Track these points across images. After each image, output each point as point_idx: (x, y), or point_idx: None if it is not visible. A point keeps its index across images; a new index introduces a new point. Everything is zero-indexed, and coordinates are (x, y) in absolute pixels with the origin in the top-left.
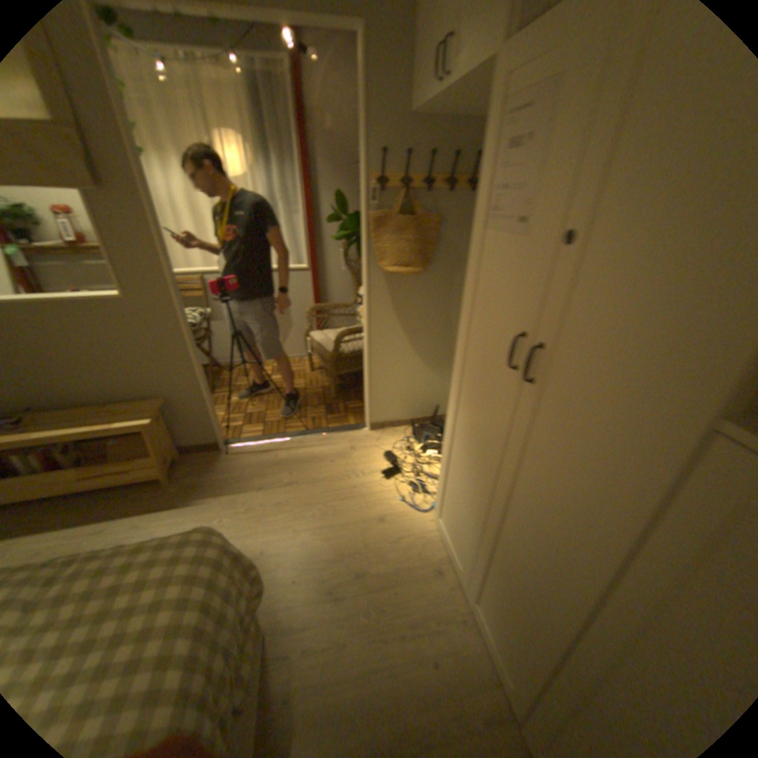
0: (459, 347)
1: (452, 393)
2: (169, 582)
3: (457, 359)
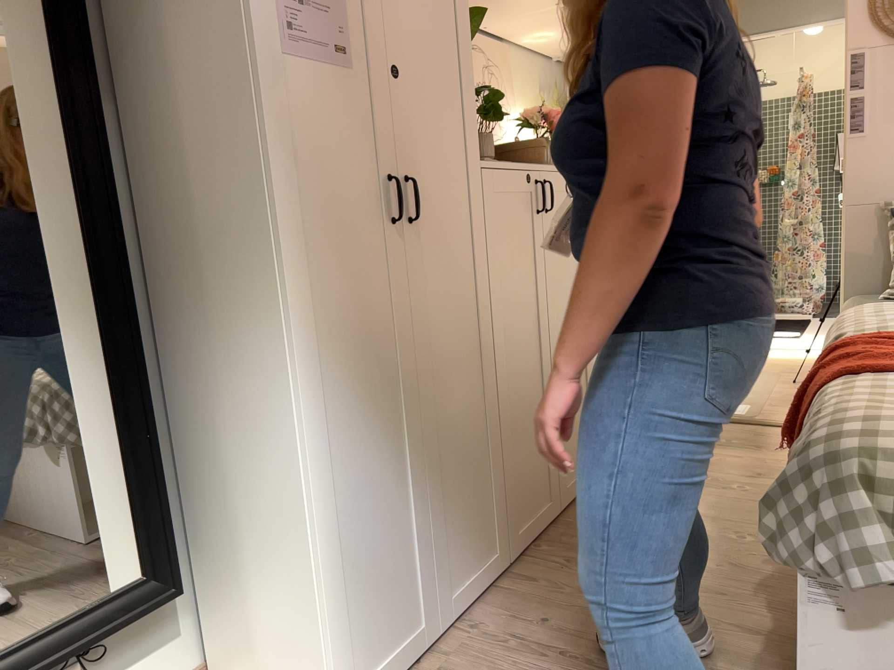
0: (287, 271)
1: (299, 376)
2: (870, 416)
3: (290, 298)
